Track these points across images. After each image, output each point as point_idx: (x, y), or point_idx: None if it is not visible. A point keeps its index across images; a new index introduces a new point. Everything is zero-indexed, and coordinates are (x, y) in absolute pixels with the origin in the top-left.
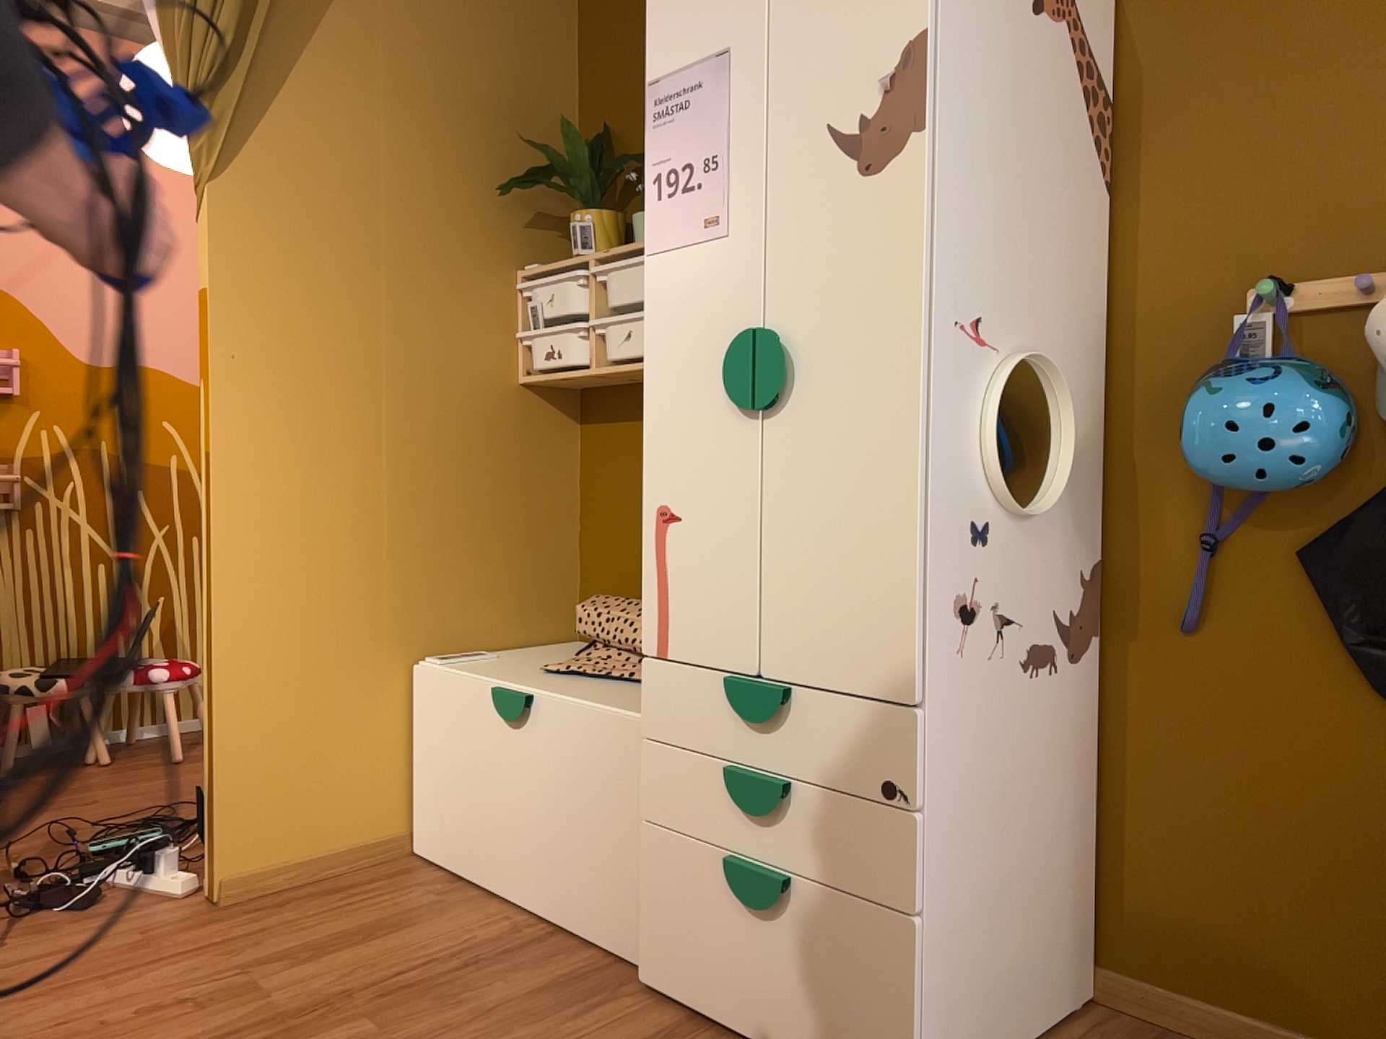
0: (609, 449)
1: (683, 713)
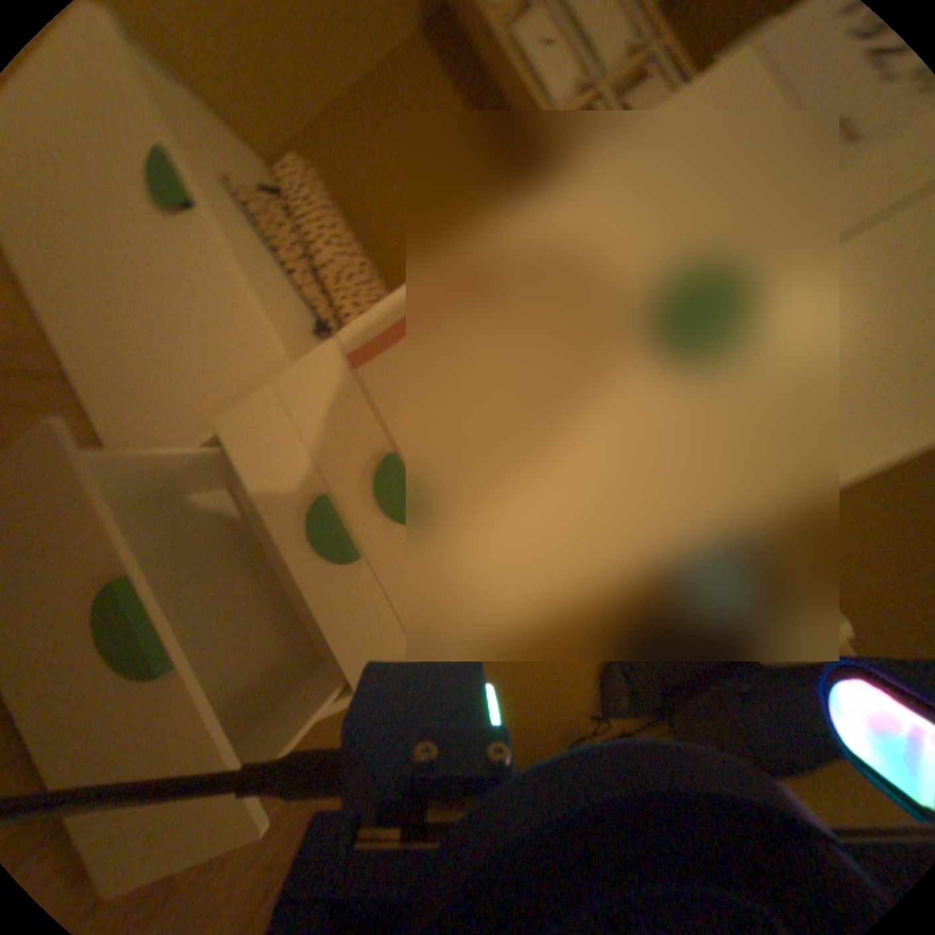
0: (421, 89)
1: (328, 418)
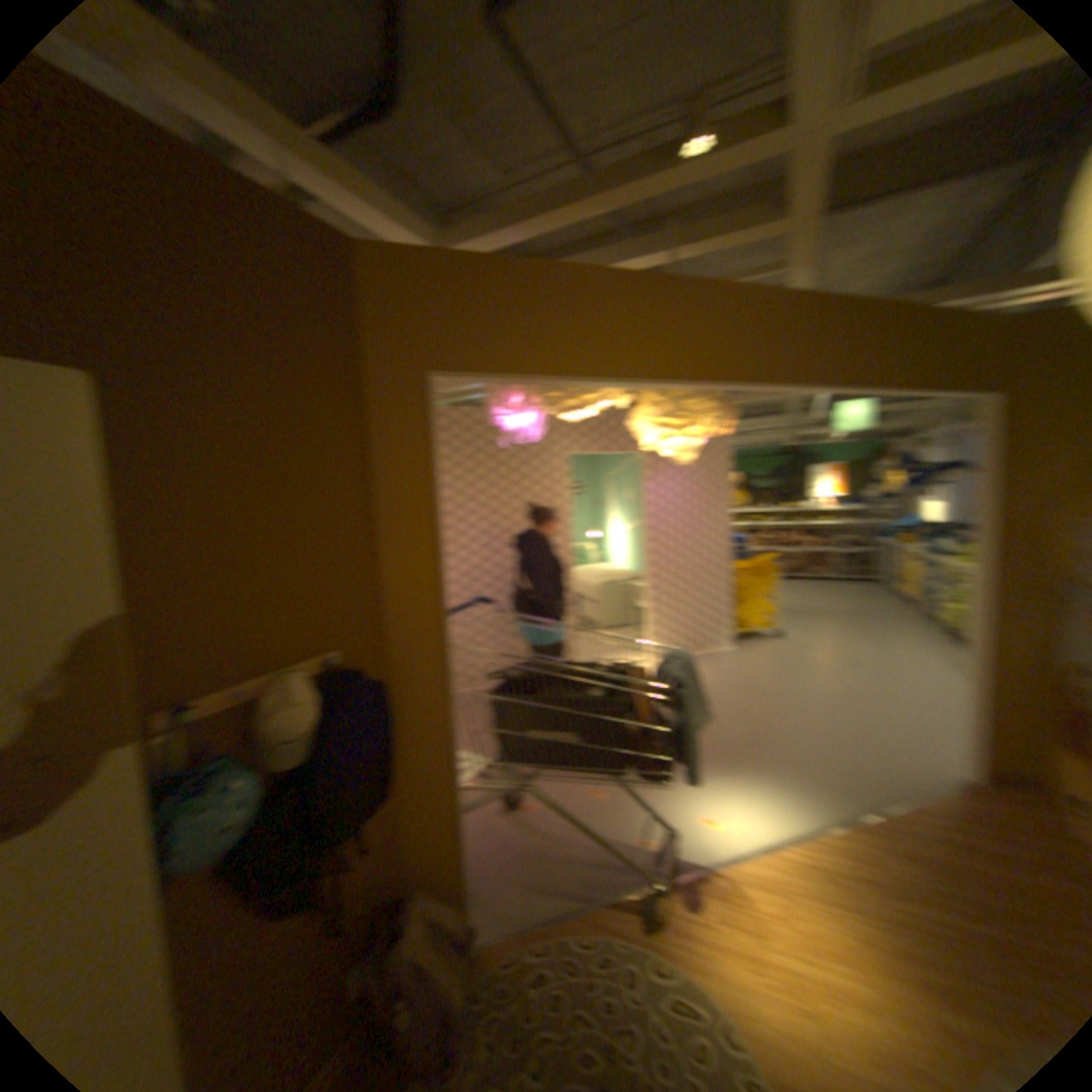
0: None
1: None
